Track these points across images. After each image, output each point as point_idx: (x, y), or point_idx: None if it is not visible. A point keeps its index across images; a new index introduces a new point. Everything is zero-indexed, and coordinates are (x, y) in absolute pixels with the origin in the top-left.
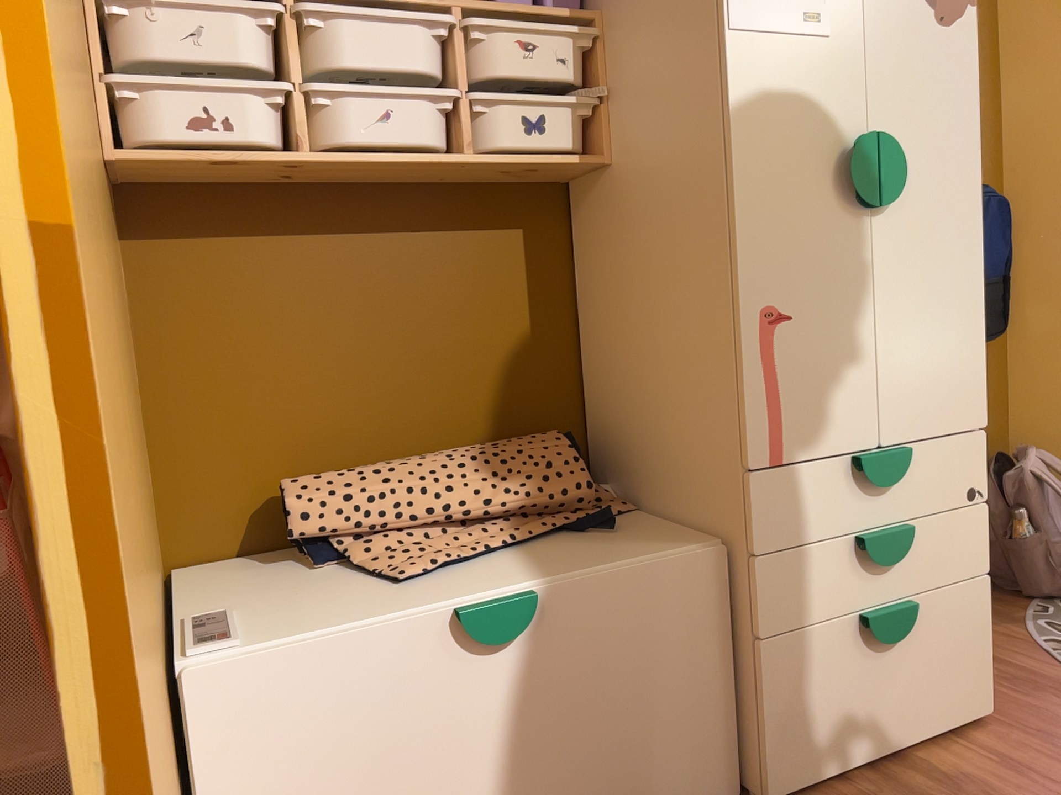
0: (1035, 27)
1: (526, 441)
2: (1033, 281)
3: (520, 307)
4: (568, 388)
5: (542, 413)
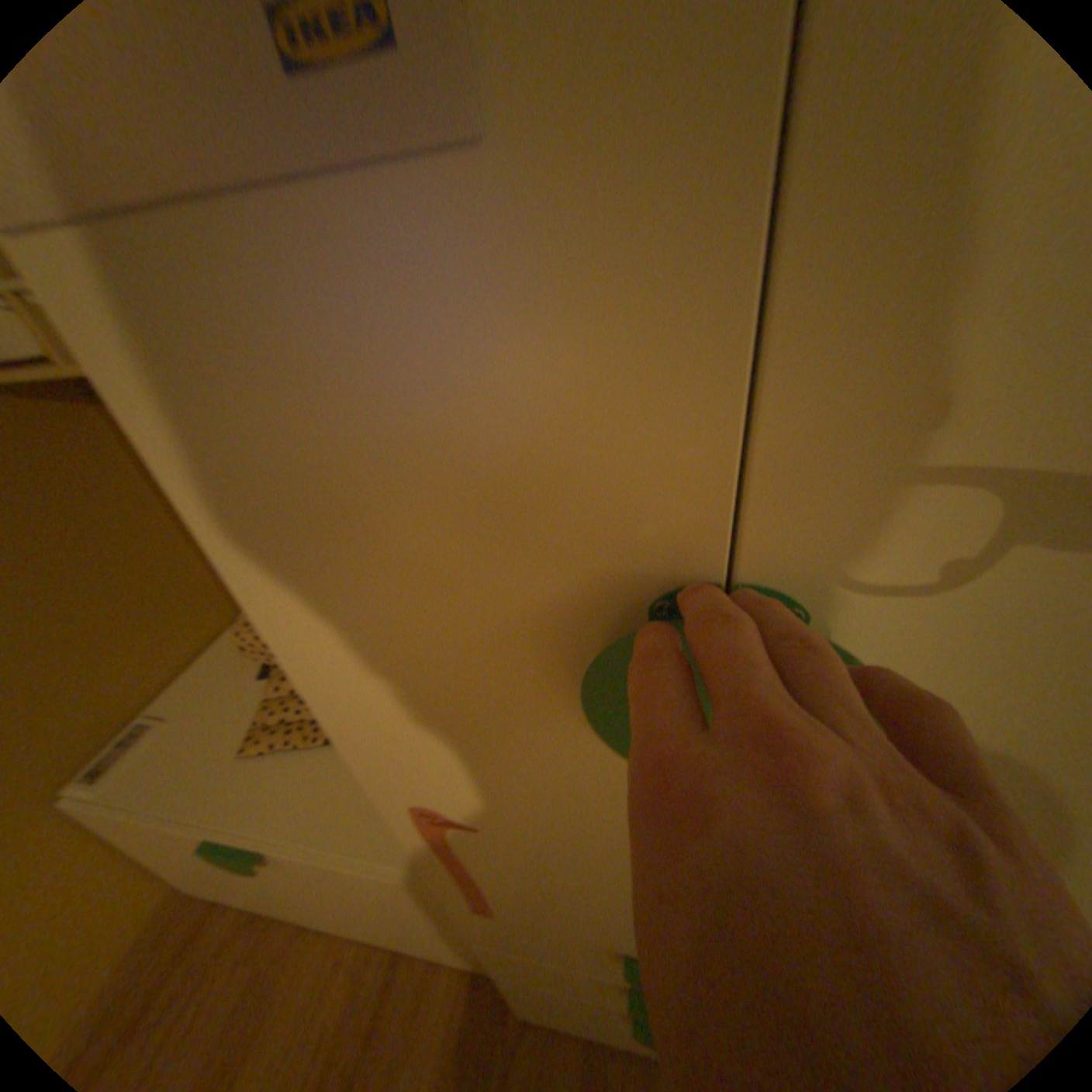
0: None
1: None
2: None
3: None
4: None
5: None
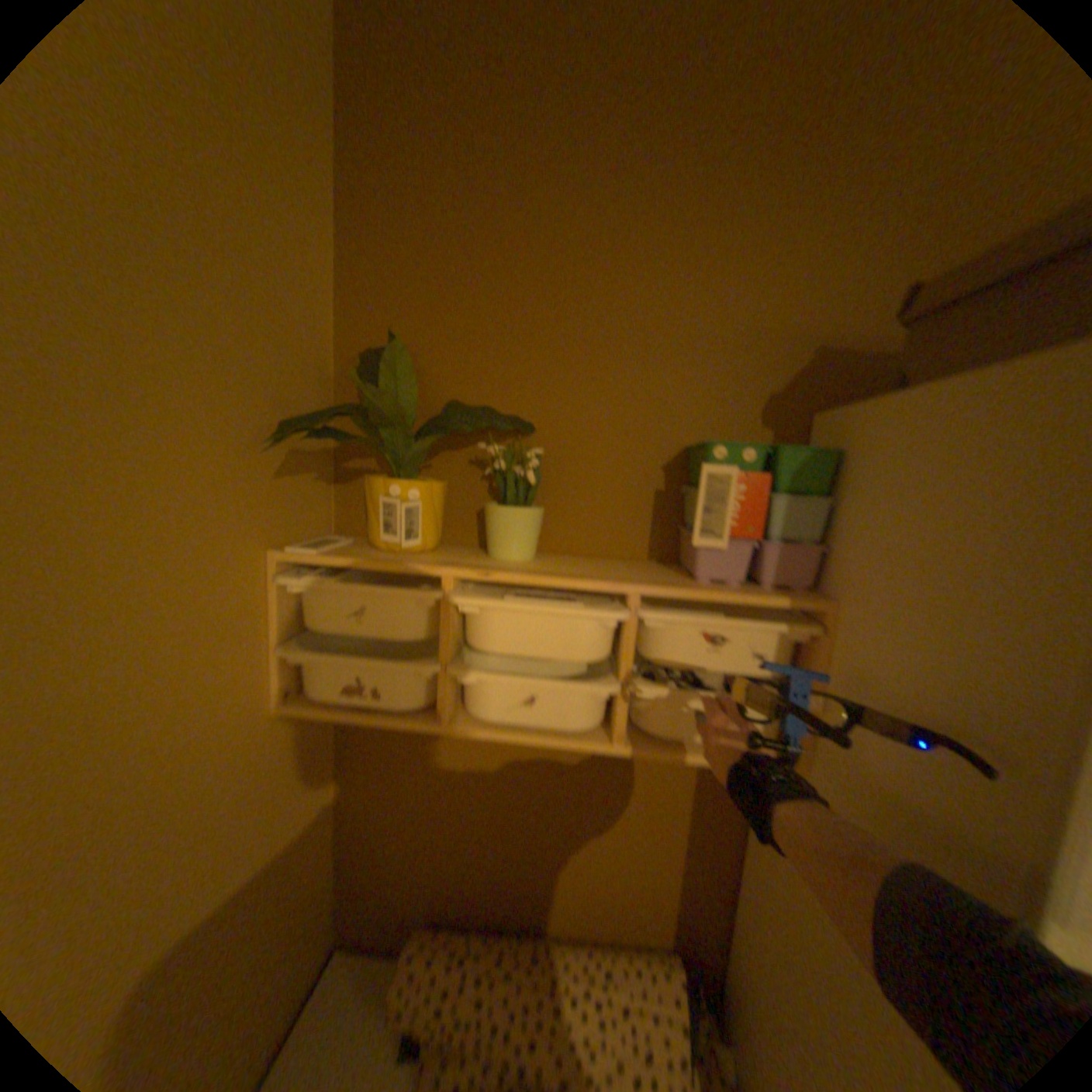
0: None
1: (640, 984)
2: None
3: (677, 825)
4: (714, 910)
5: (679, 925)
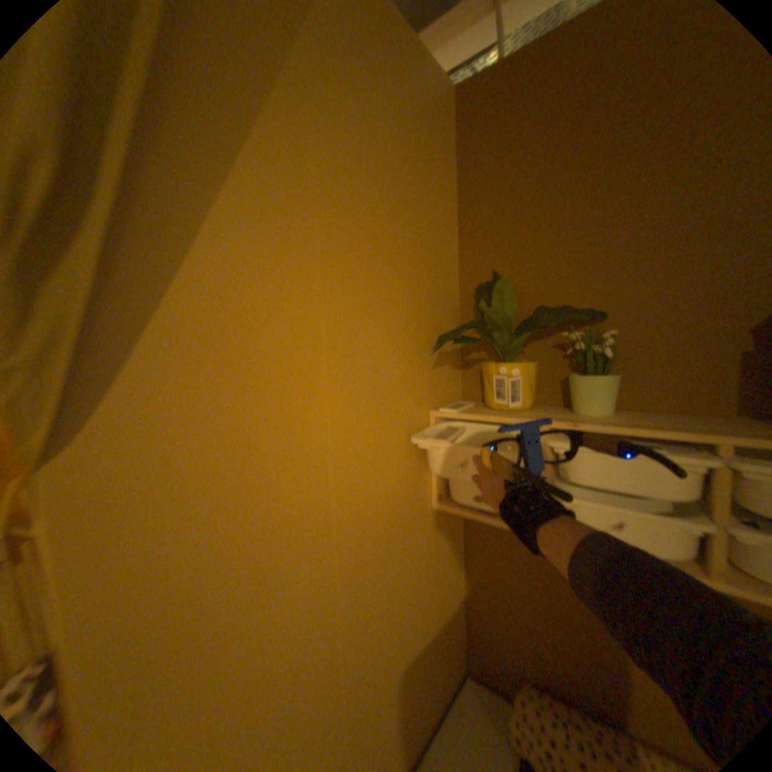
0: None
1: None
2: None
3: None
4: None
5: None
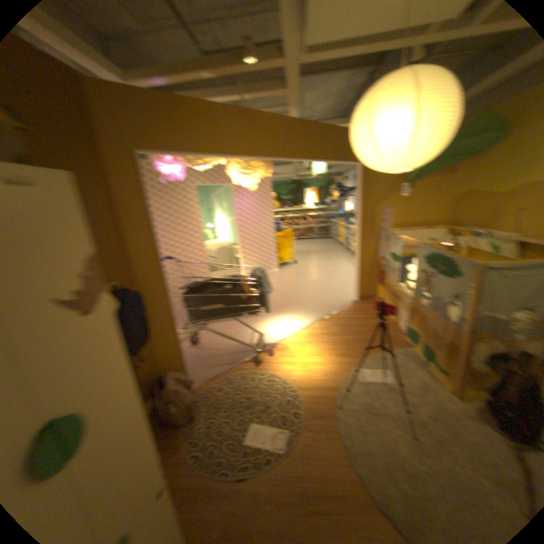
0: (138, 221)
1: None
2: (157, 313)
3: None
4: None
5: None
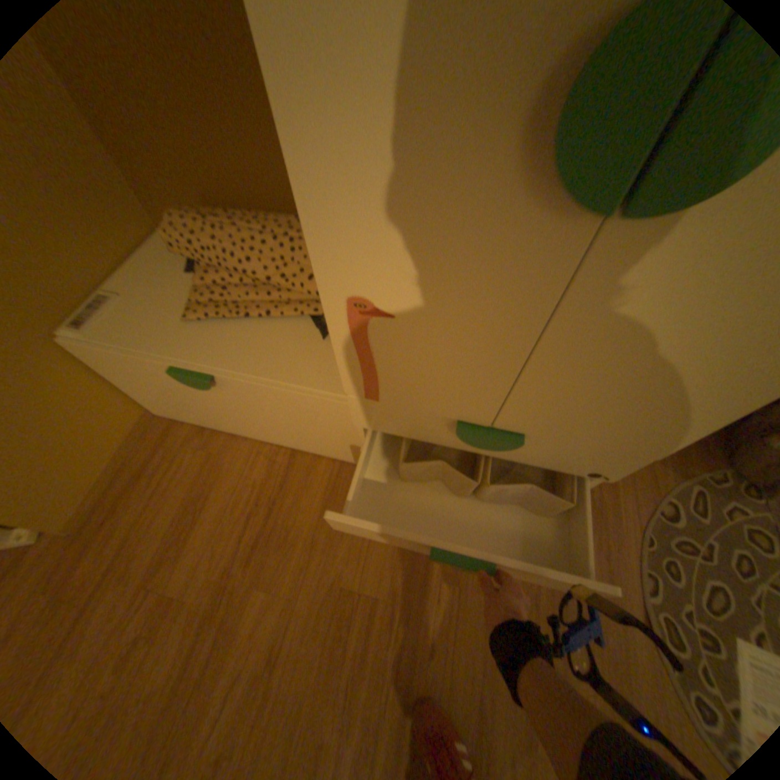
0: None
1: None
2: None
3: None
4: None
5: None
